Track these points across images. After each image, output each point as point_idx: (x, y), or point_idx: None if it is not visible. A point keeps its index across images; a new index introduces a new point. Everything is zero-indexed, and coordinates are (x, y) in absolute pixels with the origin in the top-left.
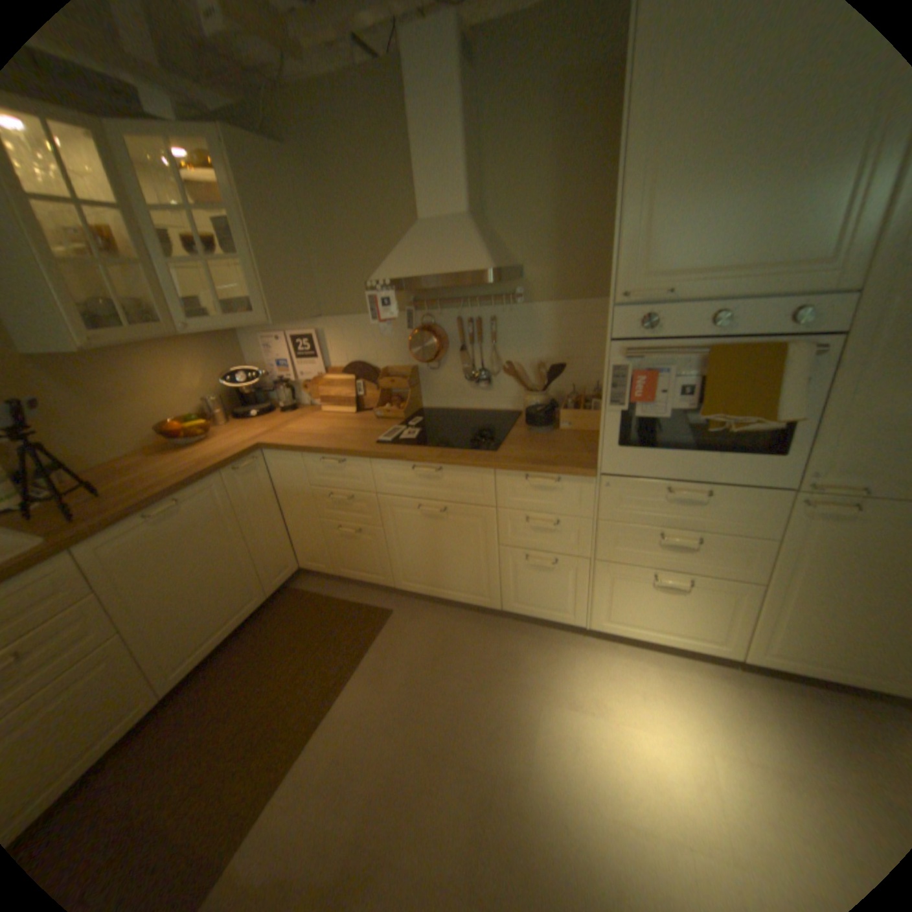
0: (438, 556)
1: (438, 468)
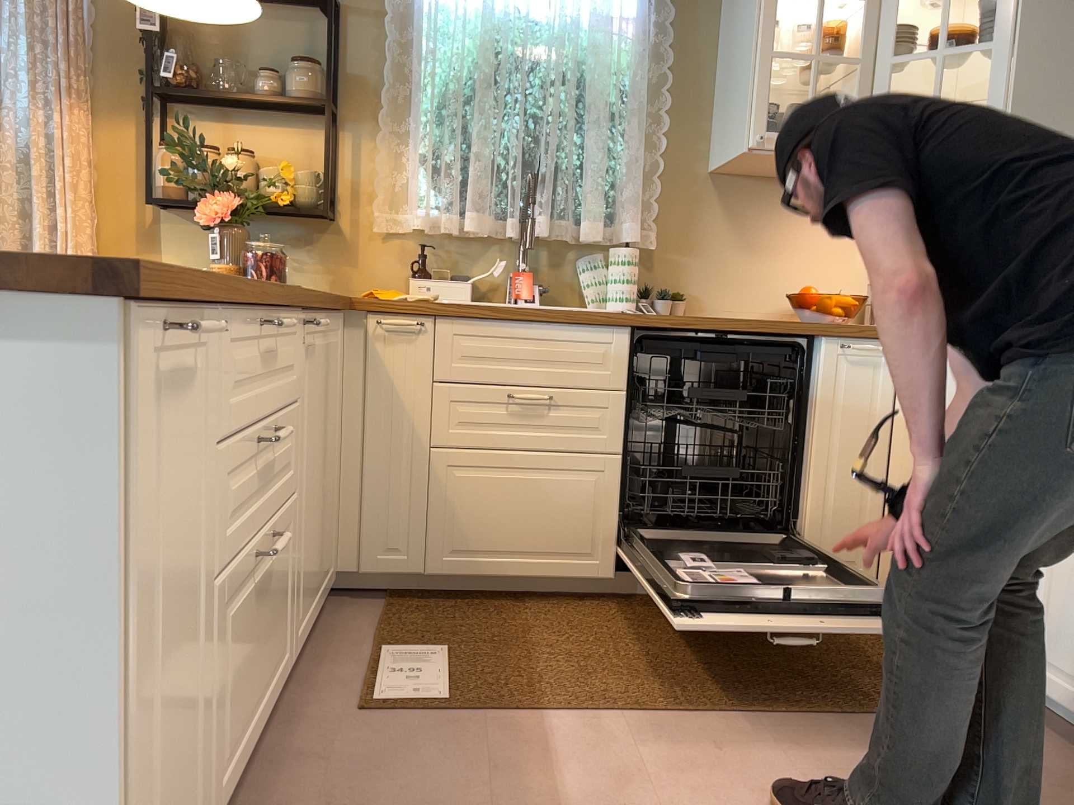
0: None
1: None
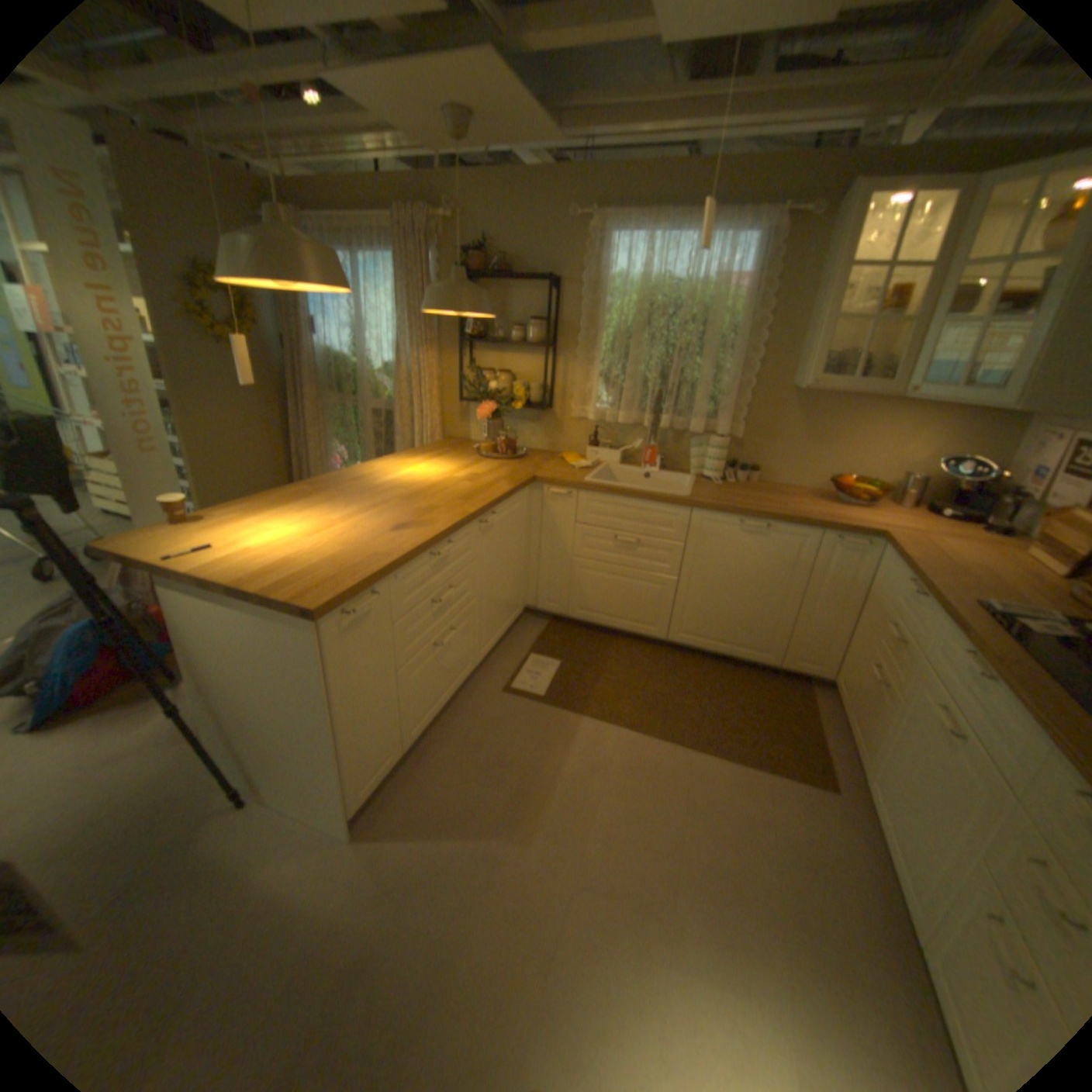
0: (919, 793)
1: (991, 677)
